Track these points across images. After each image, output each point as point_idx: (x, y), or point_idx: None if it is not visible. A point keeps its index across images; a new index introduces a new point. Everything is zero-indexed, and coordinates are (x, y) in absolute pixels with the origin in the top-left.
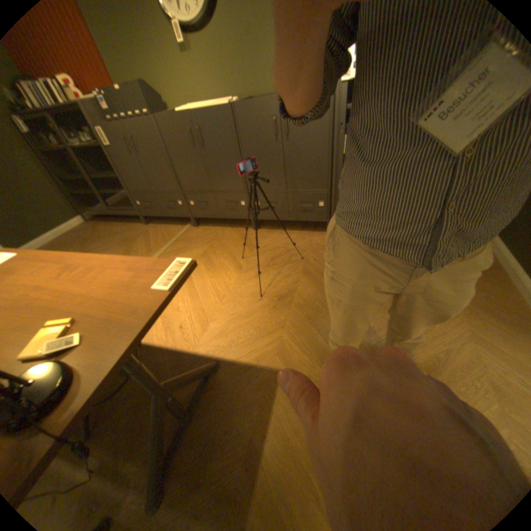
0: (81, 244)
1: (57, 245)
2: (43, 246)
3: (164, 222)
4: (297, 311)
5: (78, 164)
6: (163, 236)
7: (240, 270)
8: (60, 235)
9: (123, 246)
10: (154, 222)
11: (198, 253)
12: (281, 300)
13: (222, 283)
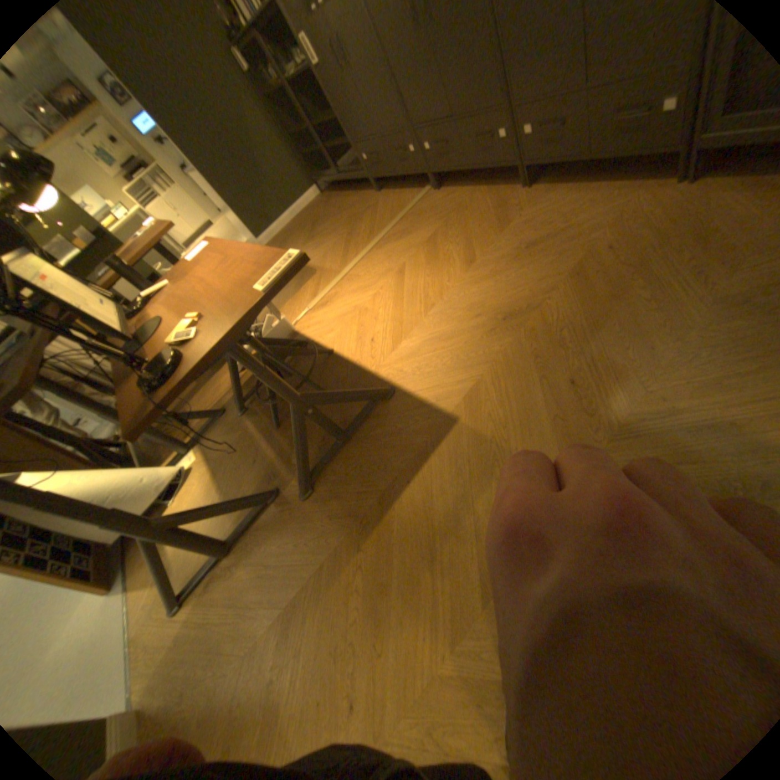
0: (312, 228)
1: (293, 229)
2: (283, 231)
3: (399, 186)
4: (523, 344)
5: (301, 108)
6: (392, 210)
7: (469, 268)
8: (298, 216)
9: (347, 229)
10: (388, 188)
11: (424, 237)
12: (508, 322)
13: (436, 287)
